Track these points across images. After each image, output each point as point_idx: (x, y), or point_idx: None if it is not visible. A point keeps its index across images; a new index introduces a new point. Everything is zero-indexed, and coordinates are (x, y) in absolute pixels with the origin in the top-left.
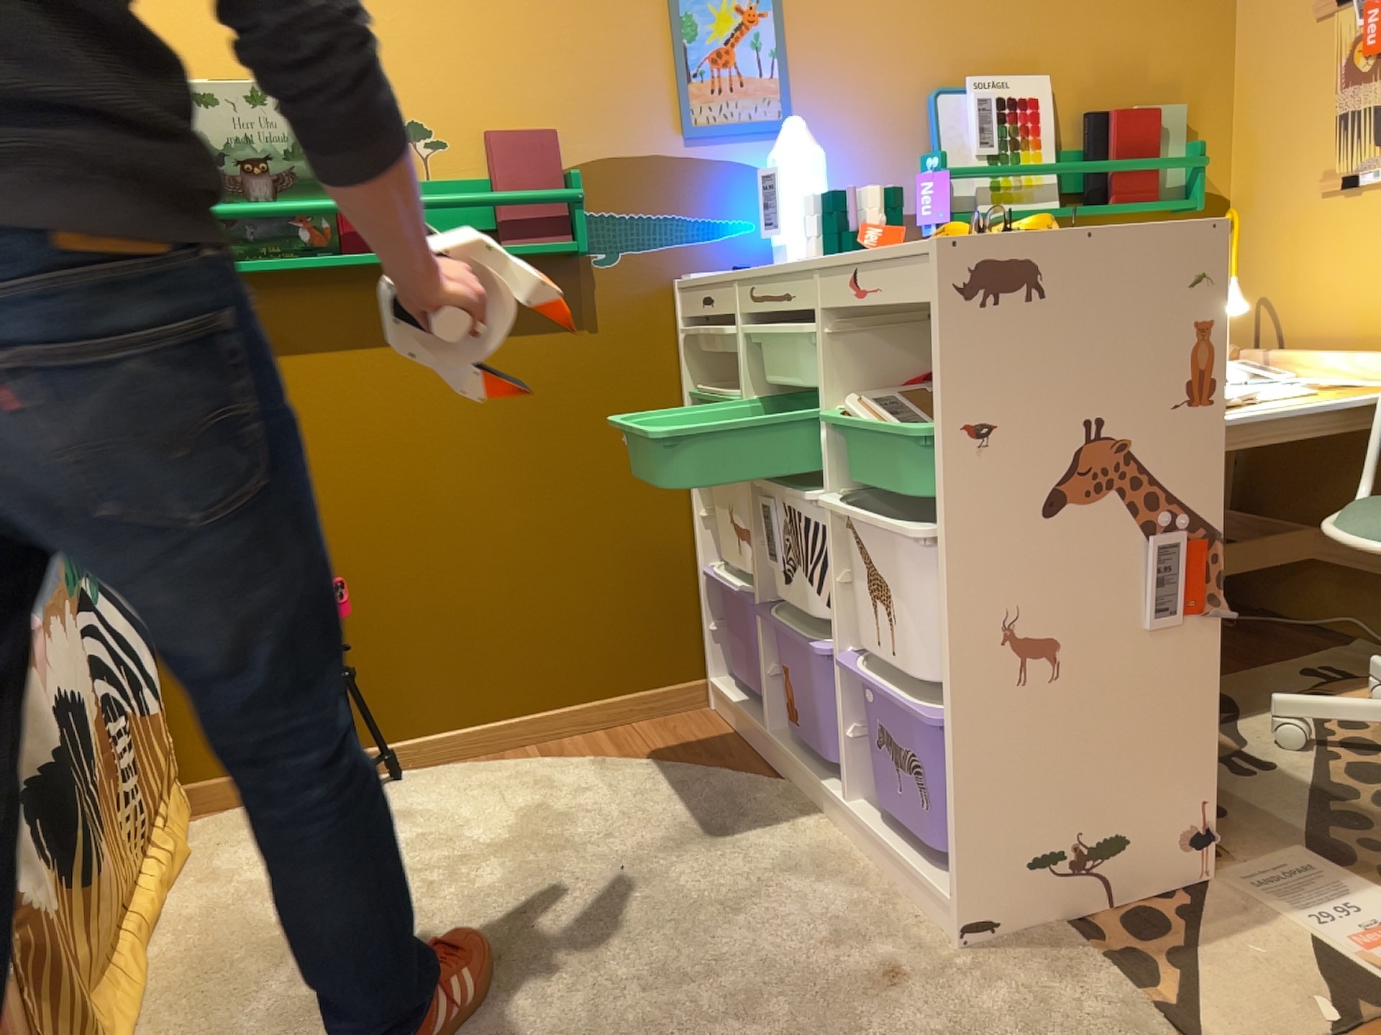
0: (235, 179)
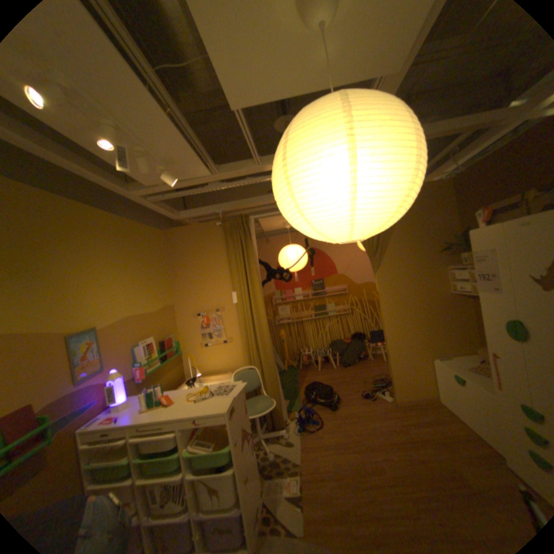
0: None
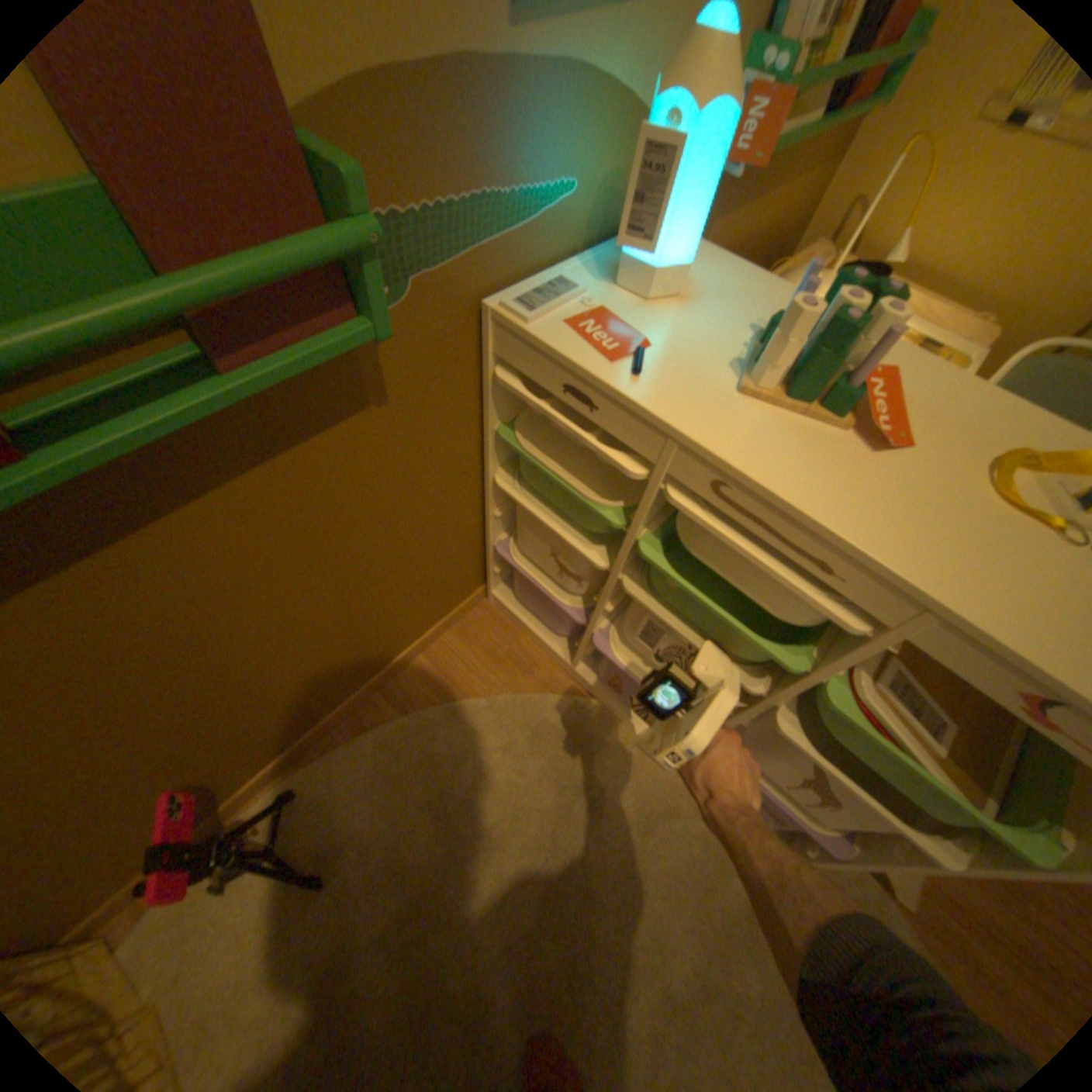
0: None
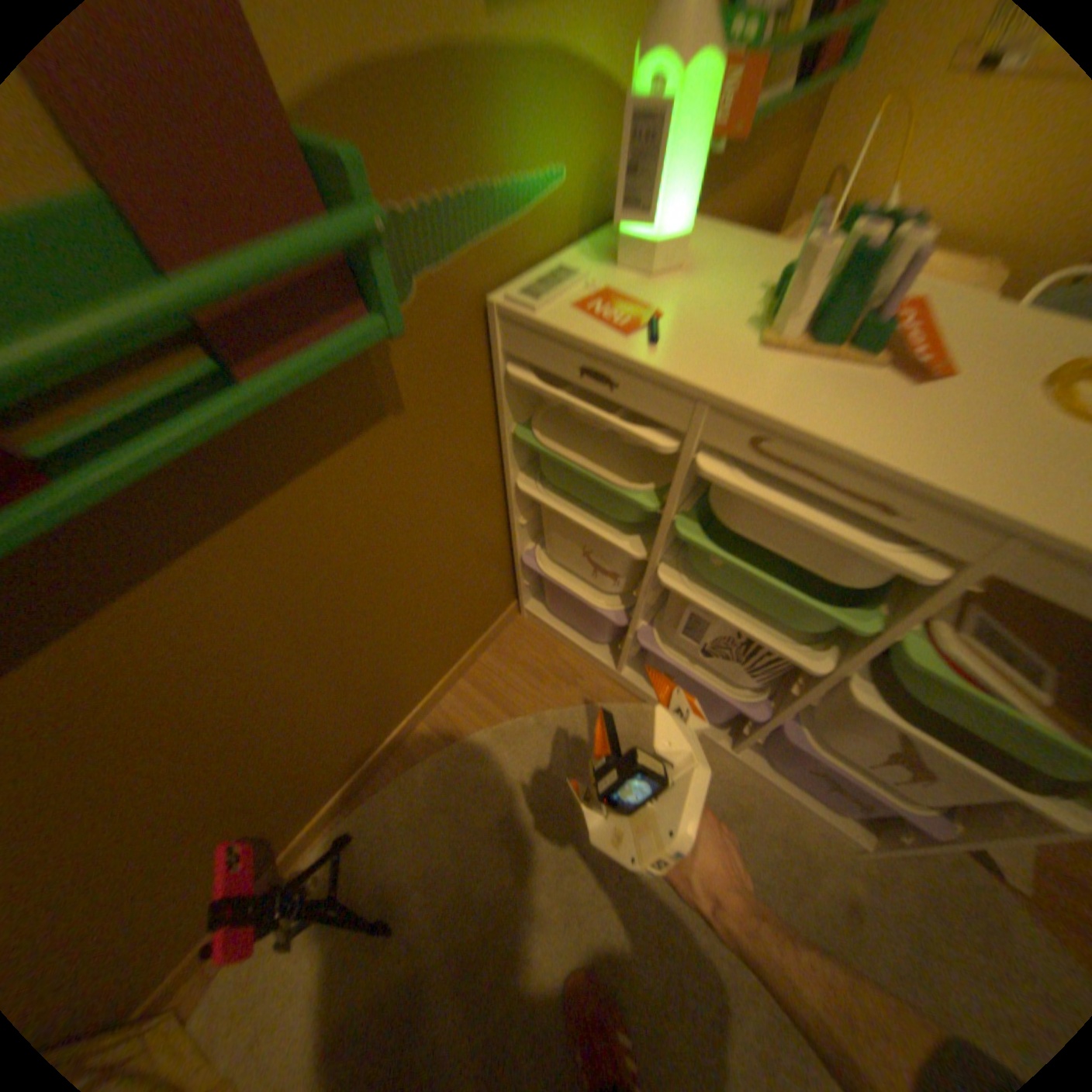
0: None
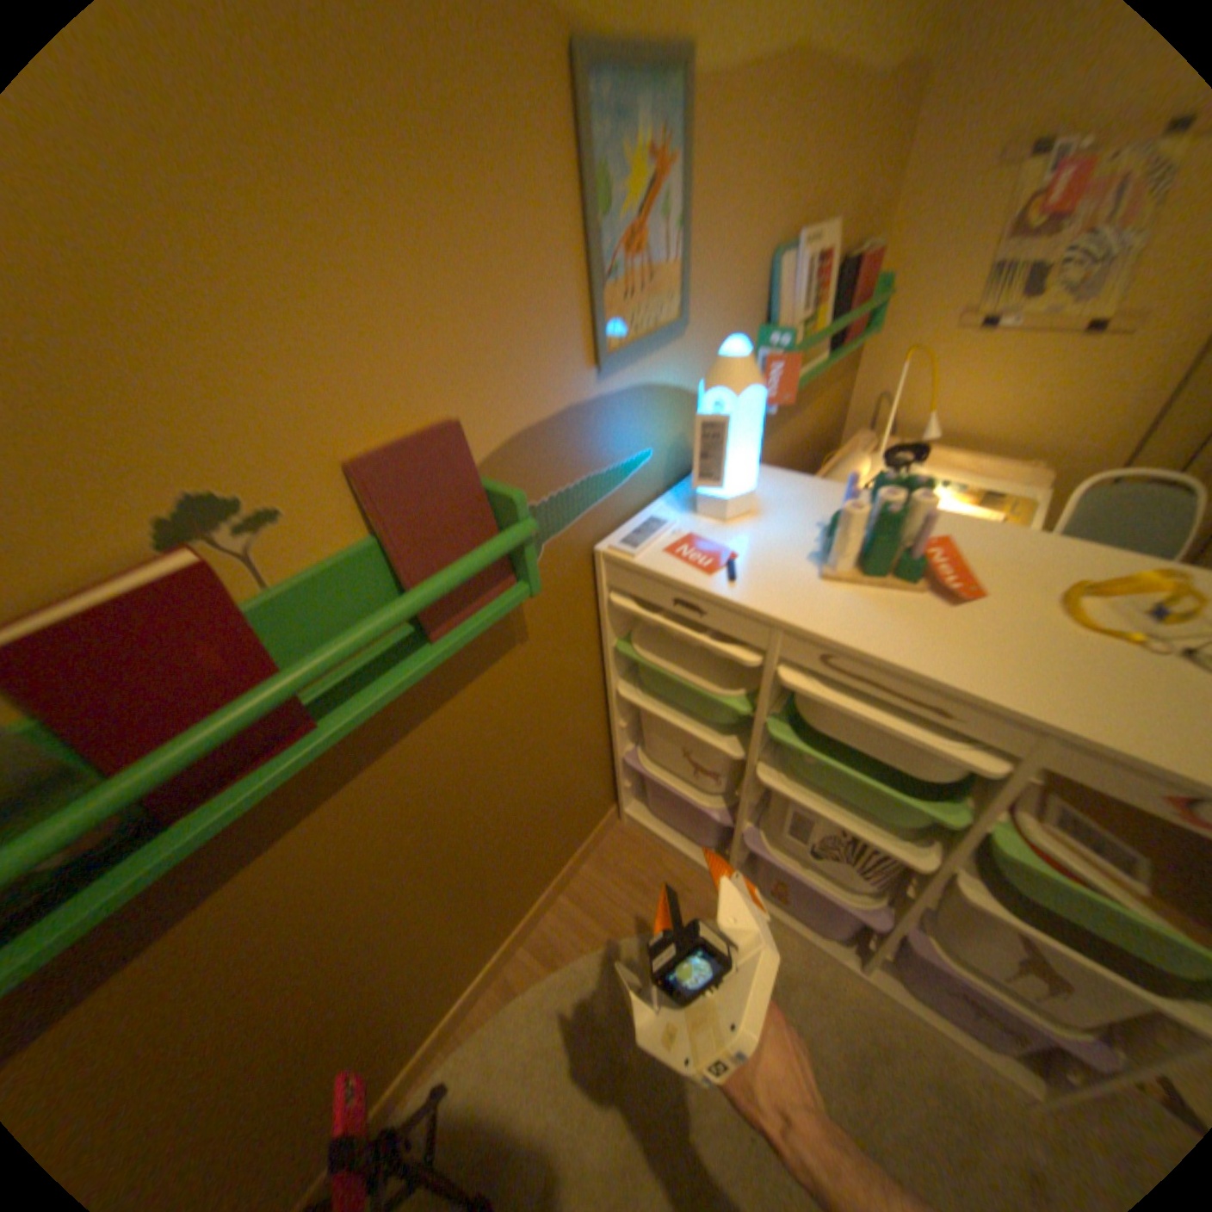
0: None
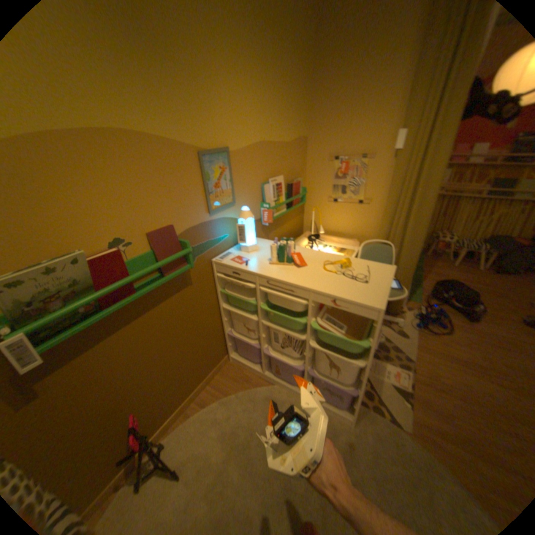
0: (40, 308)
